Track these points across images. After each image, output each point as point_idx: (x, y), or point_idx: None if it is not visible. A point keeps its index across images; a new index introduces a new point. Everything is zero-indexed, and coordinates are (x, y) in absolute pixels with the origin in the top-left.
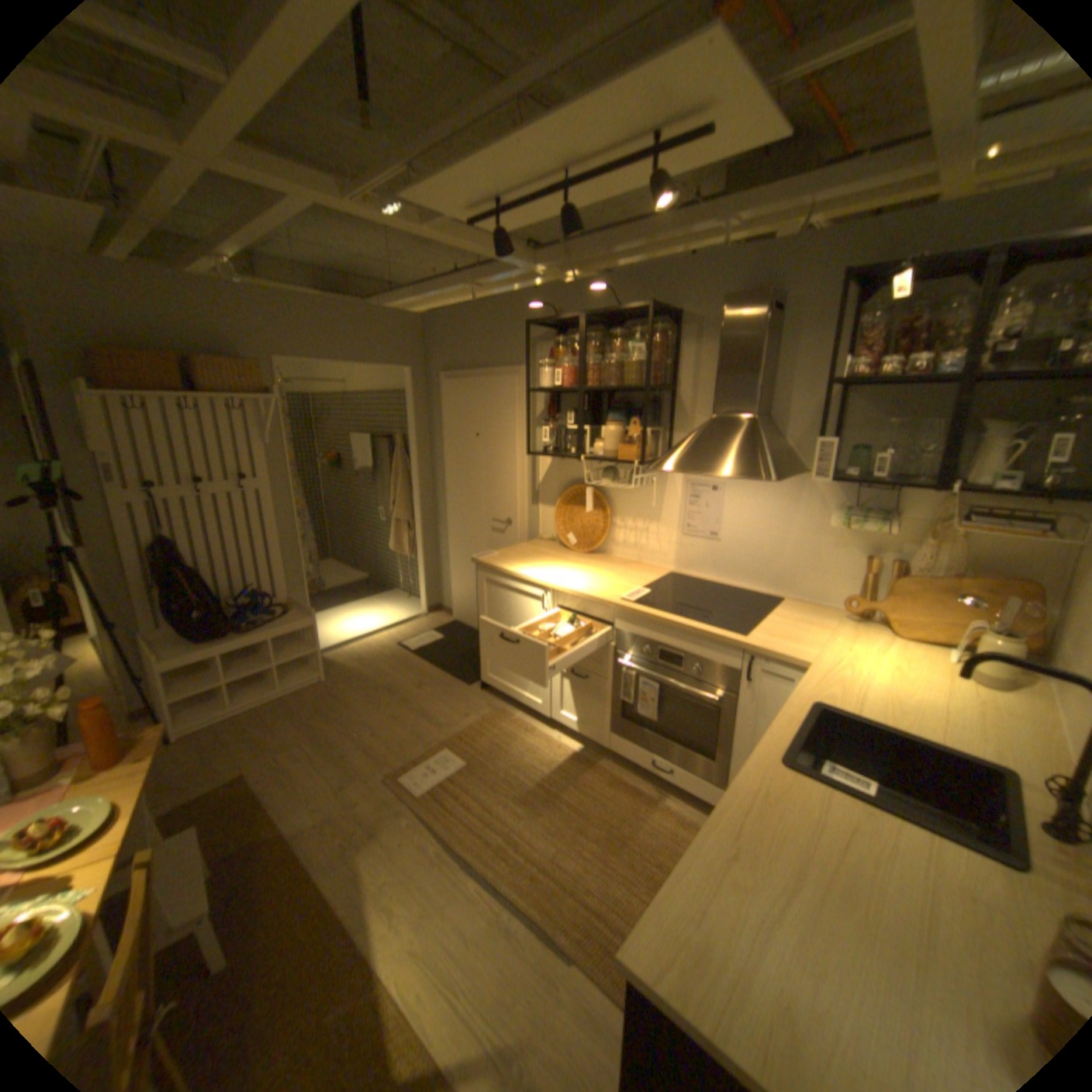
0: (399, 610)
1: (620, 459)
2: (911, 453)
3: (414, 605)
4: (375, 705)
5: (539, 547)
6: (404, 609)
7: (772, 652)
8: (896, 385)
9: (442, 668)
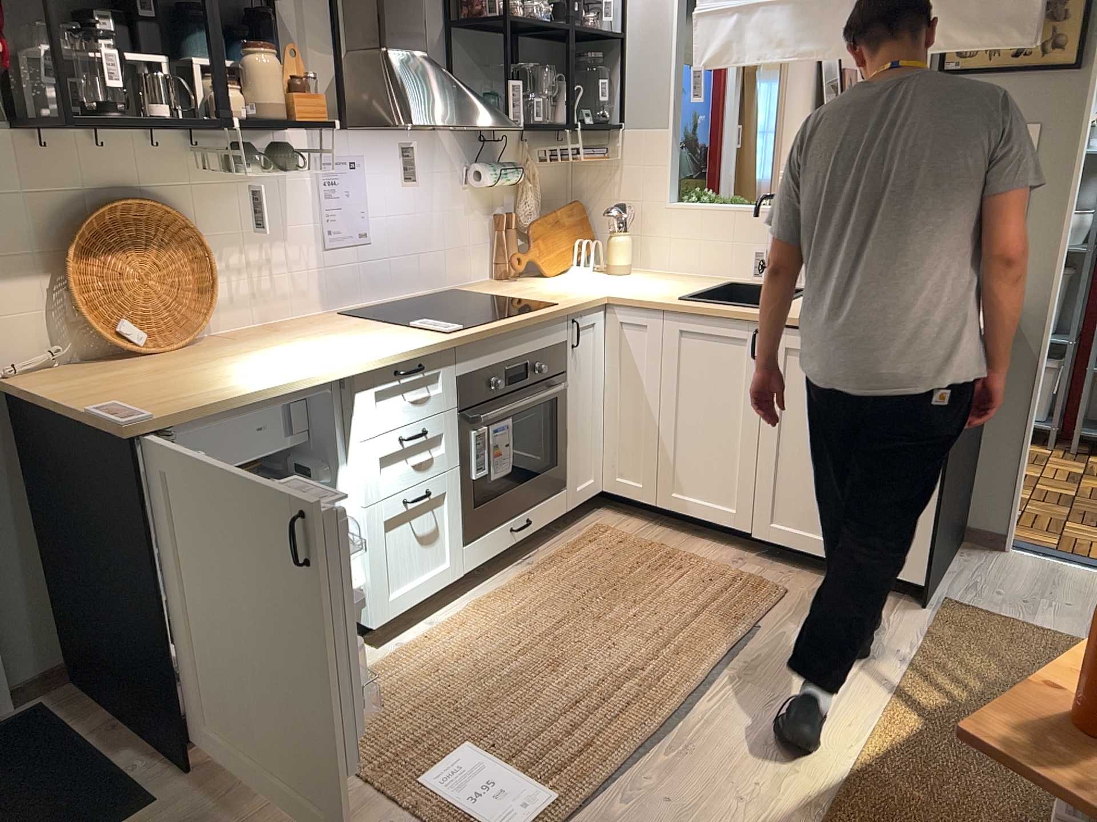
0: None
1: (305, 119)
2: (528, 100)
3: None
4: None
5: (90, 377)
6: None
7: (588, 301)
8: (480, 32)
9: None
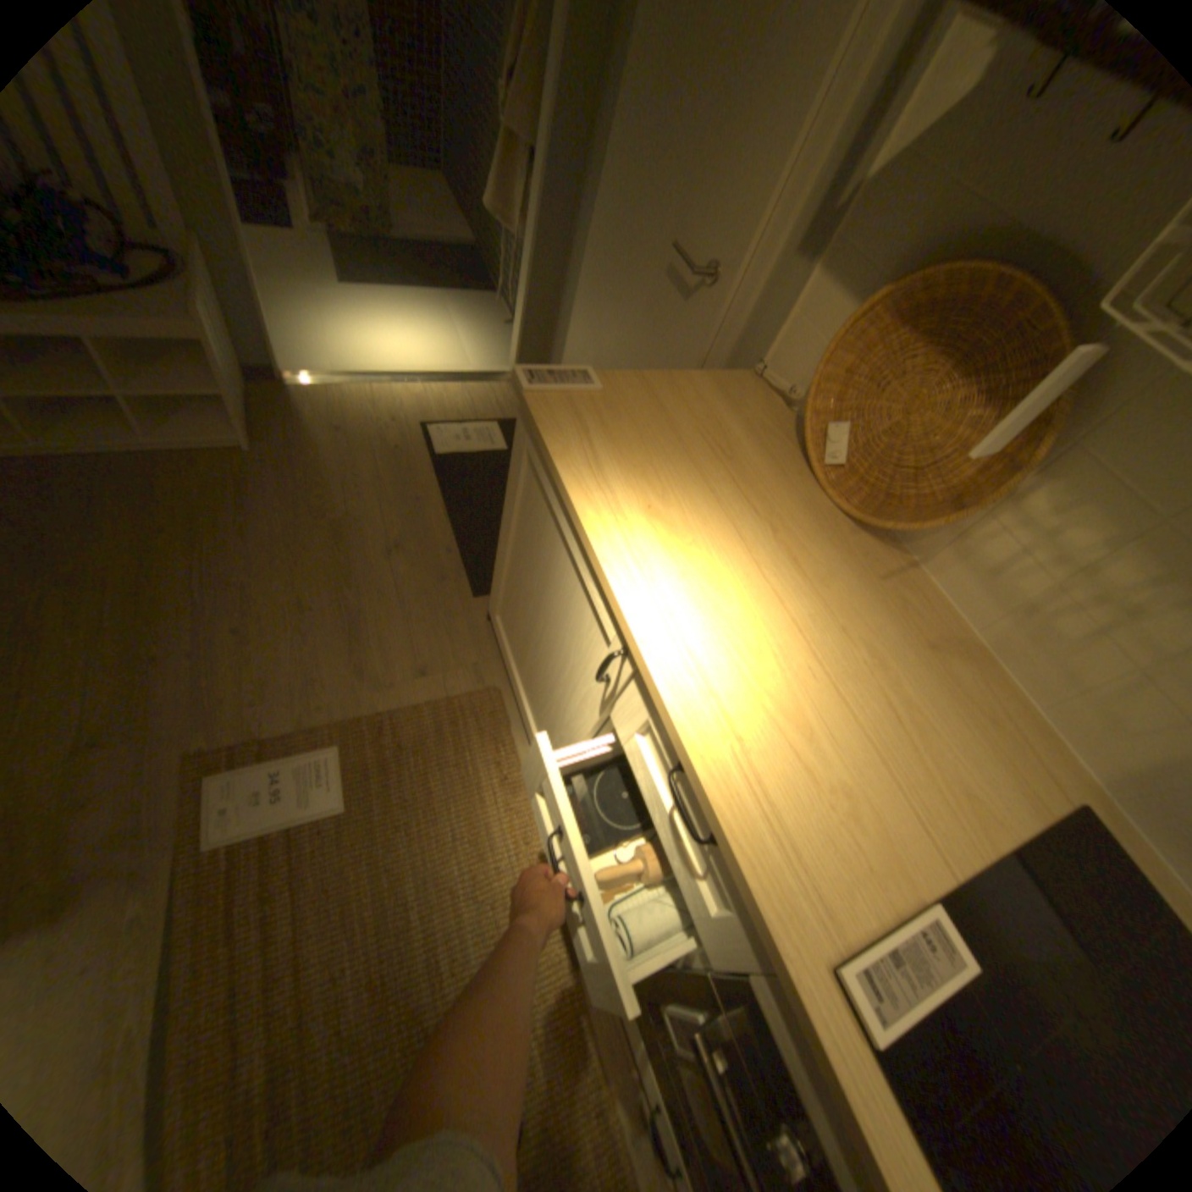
0: (476, 345)
1: None
2: None
3: (507, 346)
4: (293, 556)
5: (738, 414)
6: (486, 347)
7: None
8: None
9: (459, 524)
